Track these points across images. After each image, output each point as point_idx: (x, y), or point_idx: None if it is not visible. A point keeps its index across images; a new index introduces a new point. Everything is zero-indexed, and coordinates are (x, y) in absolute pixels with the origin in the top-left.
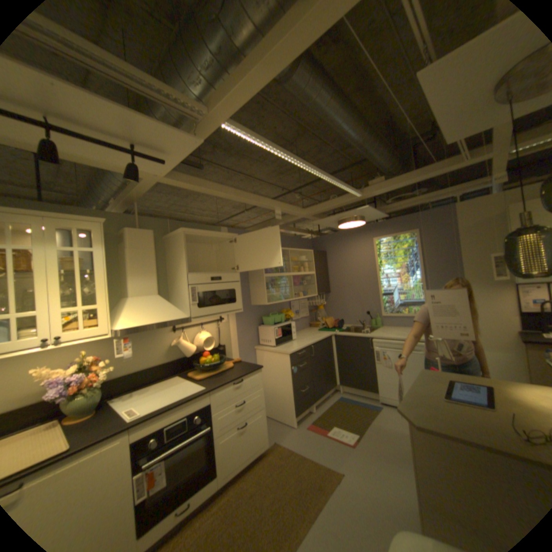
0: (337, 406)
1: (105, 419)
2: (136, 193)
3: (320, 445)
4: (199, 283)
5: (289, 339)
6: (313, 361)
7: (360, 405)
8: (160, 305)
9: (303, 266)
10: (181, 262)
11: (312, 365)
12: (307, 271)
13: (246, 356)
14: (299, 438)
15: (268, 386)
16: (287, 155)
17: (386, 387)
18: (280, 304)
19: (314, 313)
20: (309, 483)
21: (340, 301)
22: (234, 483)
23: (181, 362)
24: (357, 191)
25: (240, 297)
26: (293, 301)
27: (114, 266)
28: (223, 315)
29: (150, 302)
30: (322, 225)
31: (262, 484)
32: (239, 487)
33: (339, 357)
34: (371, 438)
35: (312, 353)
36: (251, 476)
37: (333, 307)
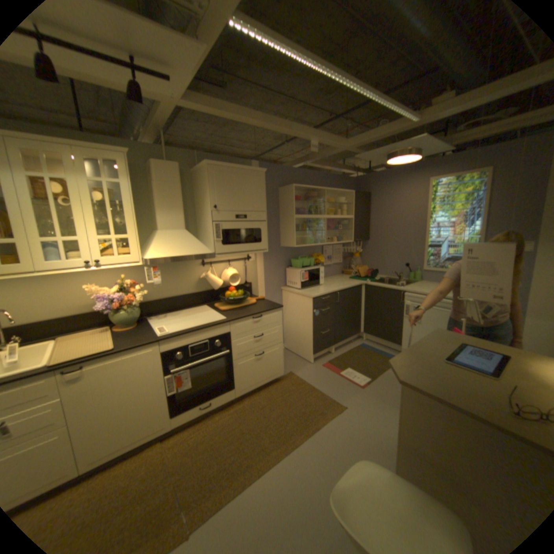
0: (357, 351)
1: (143, 331)
2: (158, 120)
3: (331, 381)
4: (223, 221)
5: (316, 283)
6: (337, 307)
7: (380, 353)
8: (187, 240)
9: (341, 208)
10: (206, 197)
11: (336, 311)
12: (345, 214)
13: (272, 295)
14: (313, 372)
15: (291, 324)
16: (317, 62)
17: (410, 341)
18: (312, 248)
19: (349, 260)
20: (314, 408)
21: (378, 250)
22: (250, 396)
23: (210, 294)
24: (413, 113)
25: (266, 238)
26: (327, 246)
27: (145, 199)
28: (251, 254)
29: (177, 237)
30: (368, 160)
31: (273, 401)
32: (254, 400)
33: (367, 306)
34: (383, 383)
35: (337, 300)
36: (265, 394)
37: (370, 256)
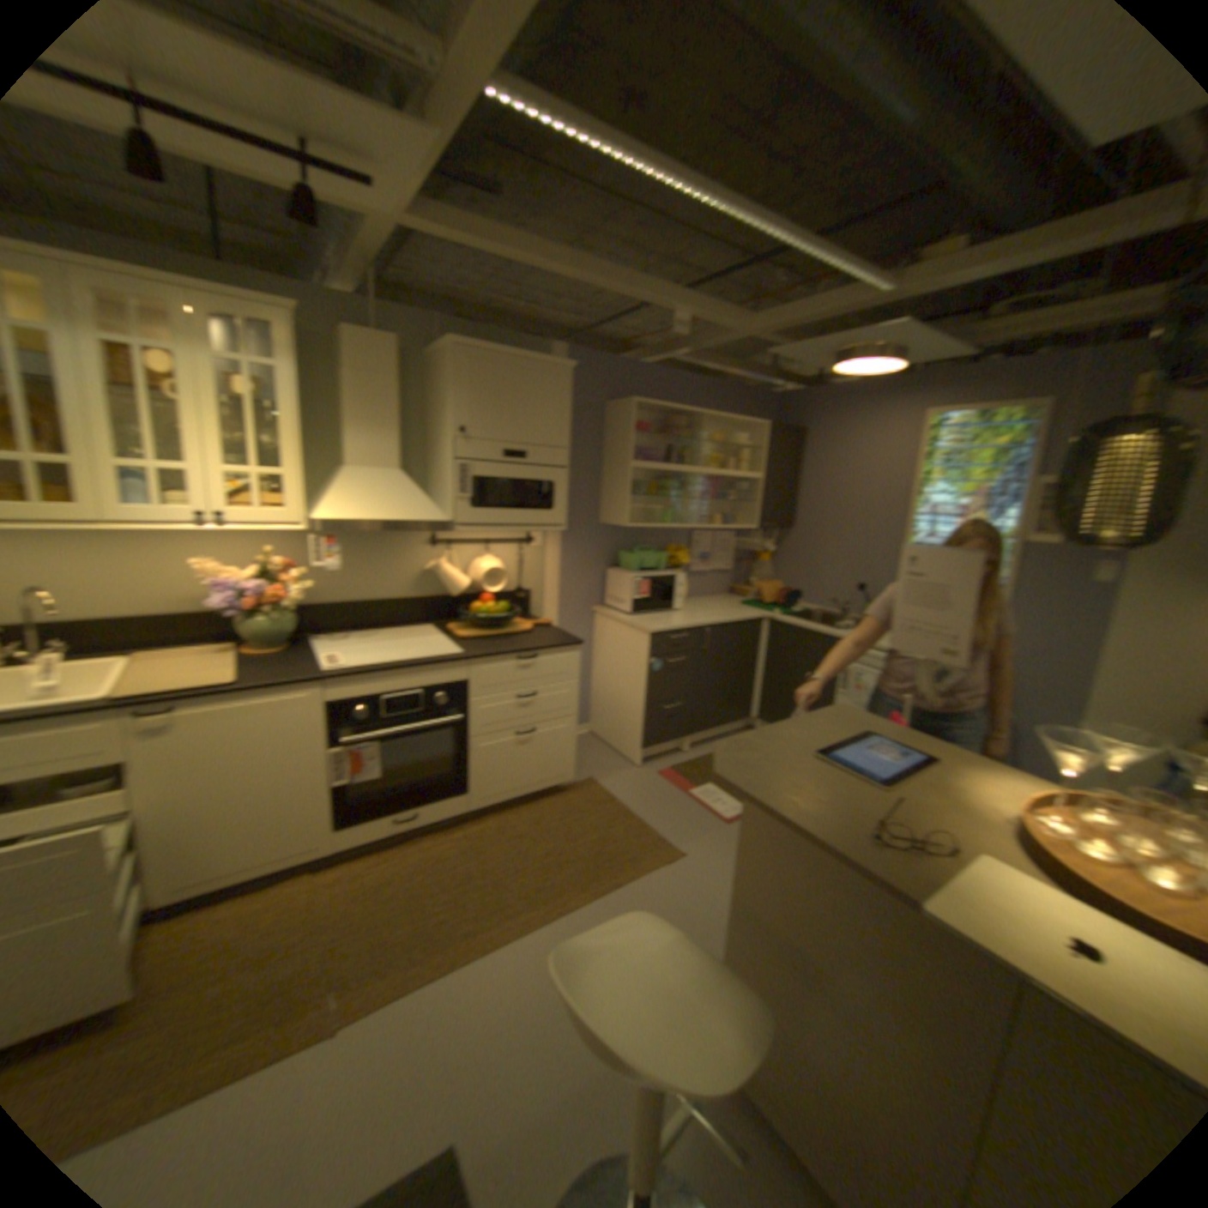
0: None
1: (302, 659)
2: (368, 249)
3: (671, 803)
4: (481, 459)
5: (669, 606)
6: (706, 658)
7: None
8: (405, 490)
9: (740, 455)
10: (450, 410)
11: (701, 667)
12: (747, 469)
13: (575, 621)
14: (639, 783)
15: (608, 684)
16: (665, 167)
17: None
18: (671, 532)
19: (749, 566)
20: (623, 847)
21: (812, 552)
22: (504, 812)
23: (447, 604)
24: (882, 274)
25: (567, 502)
26: (703, 532)
27: (331, 403)
28: (538, 532)
29: (387, 482)
30: (800, 359)
31: (546, 826)
32: (509, 820)
33: (771, 664)
34: None
35: (707, 644)
36: (534, 812)
37: (795, 562)
